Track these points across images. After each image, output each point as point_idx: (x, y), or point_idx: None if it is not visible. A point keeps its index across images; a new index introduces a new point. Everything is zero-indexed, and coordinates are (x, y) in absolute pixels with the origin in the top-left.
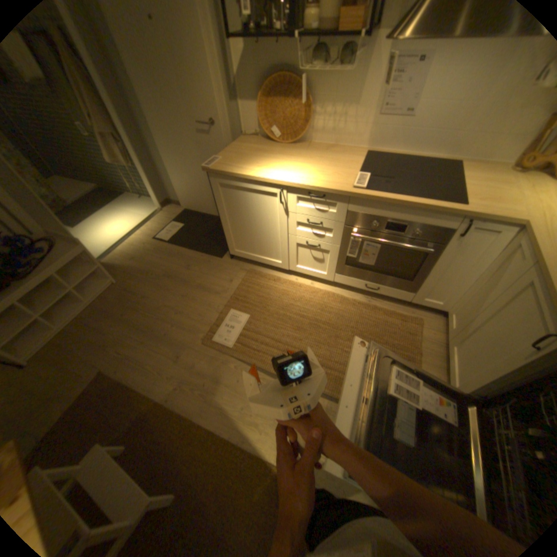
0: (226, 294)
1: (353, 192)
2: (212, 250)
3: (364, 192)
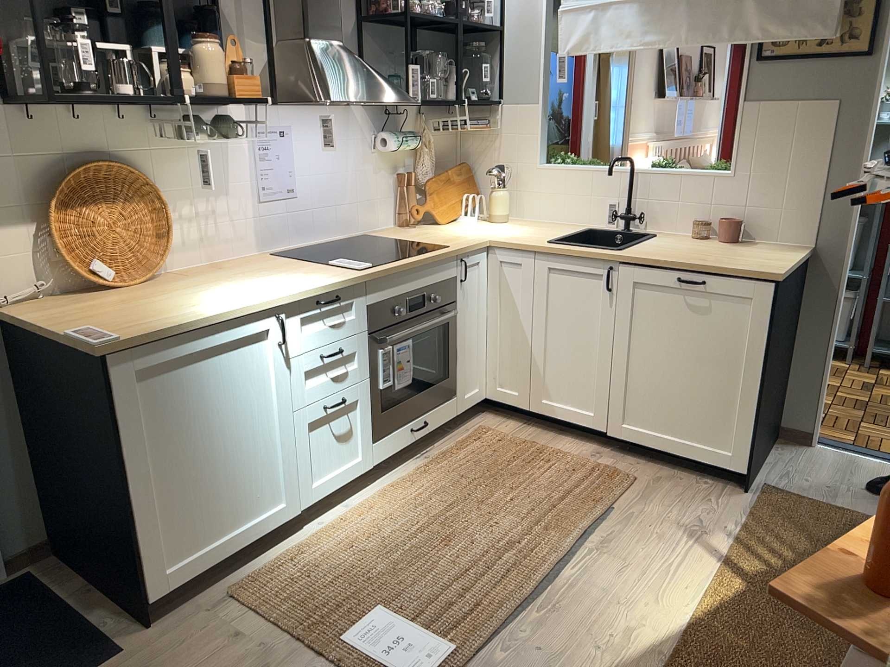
0: (280, 651)
1: (371, 273)
2: None
3: (378, 268)
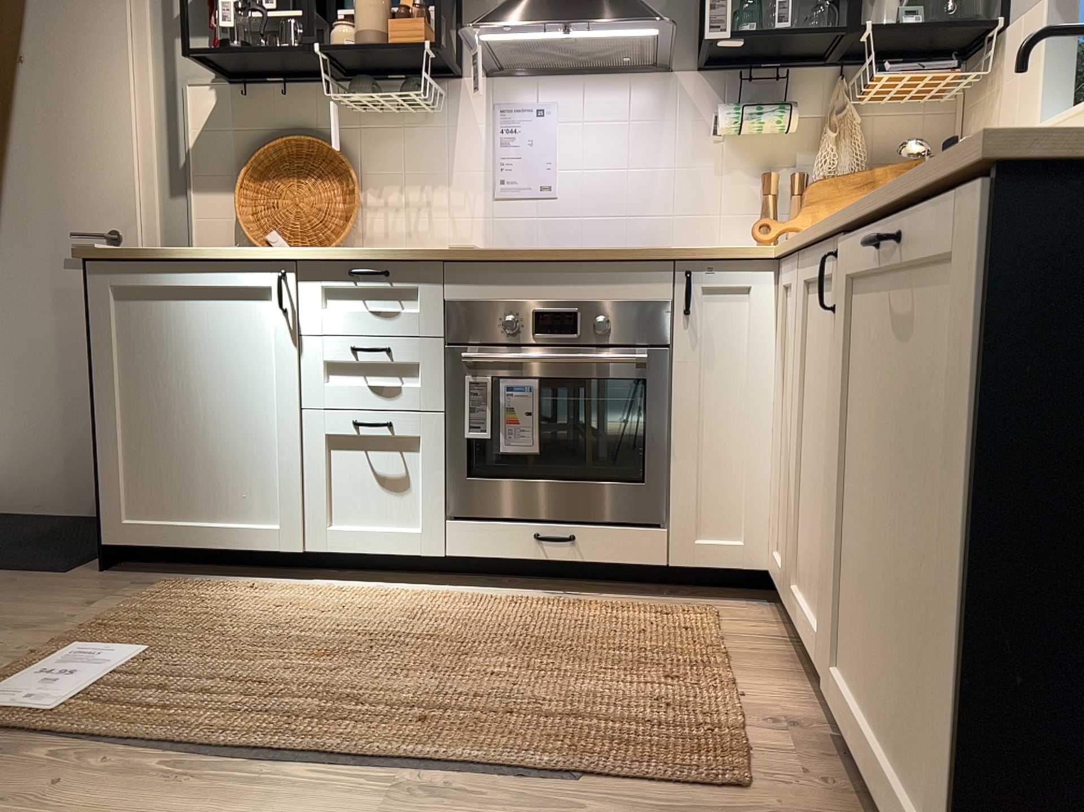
0: (63, 628)
1: (448, 250)
2: (35, 563)
3: (472, 250)
